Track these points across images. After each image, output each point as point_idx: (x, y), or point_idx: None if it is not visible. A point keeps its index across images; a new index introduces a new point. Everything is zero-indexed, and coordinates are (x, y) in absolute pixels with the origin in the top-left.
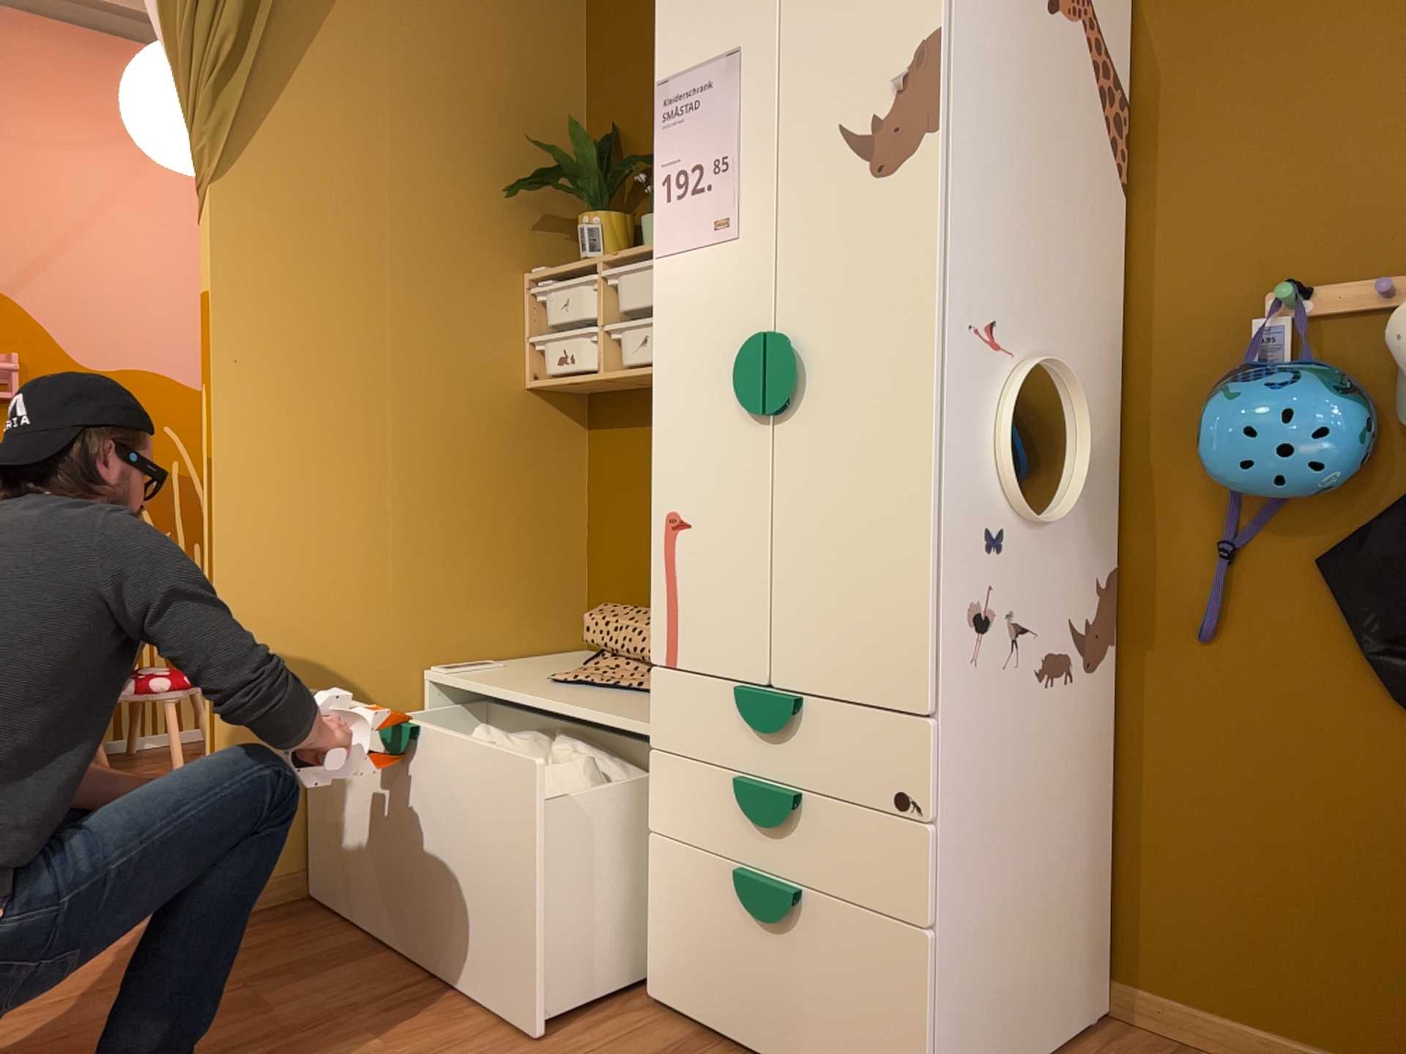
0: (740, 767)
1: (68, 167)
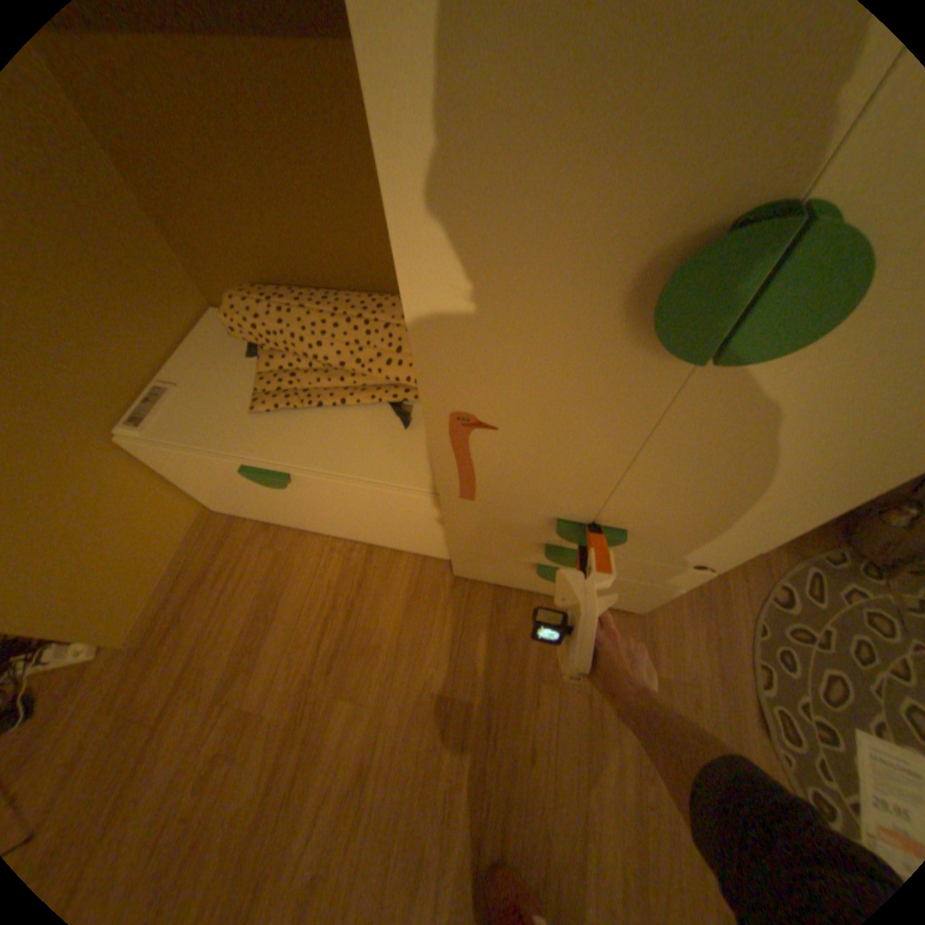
0: (545, 542)
1: None
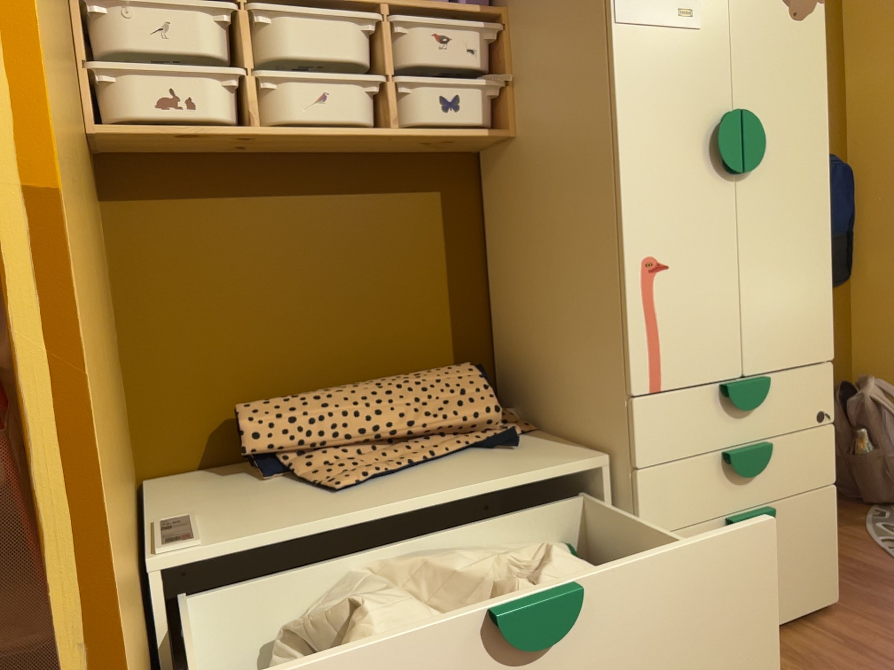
0: (723, 444)
1: None
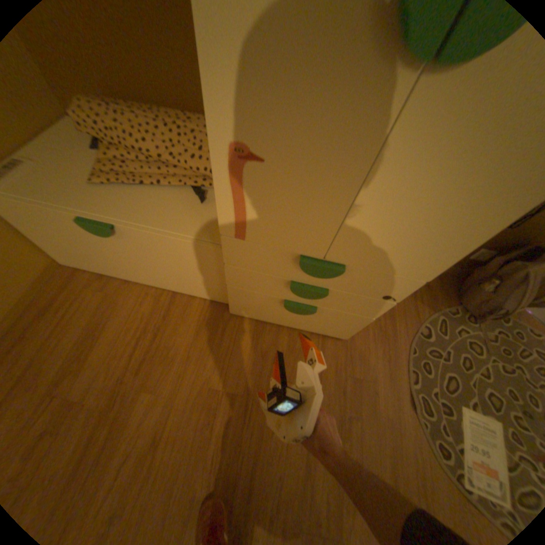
0: (291, 278)
1: None
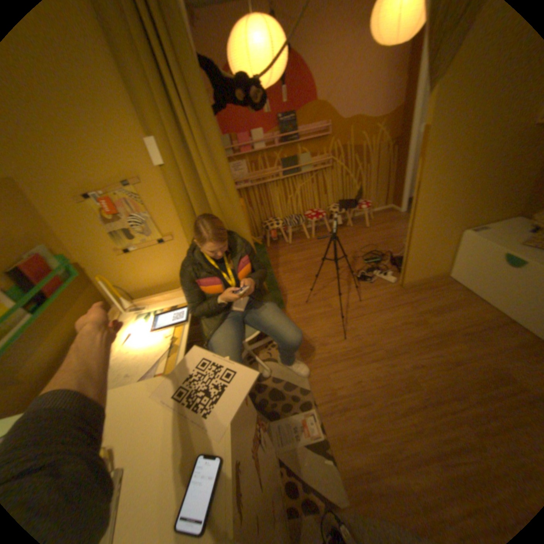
0: None
1: (336, 48)
